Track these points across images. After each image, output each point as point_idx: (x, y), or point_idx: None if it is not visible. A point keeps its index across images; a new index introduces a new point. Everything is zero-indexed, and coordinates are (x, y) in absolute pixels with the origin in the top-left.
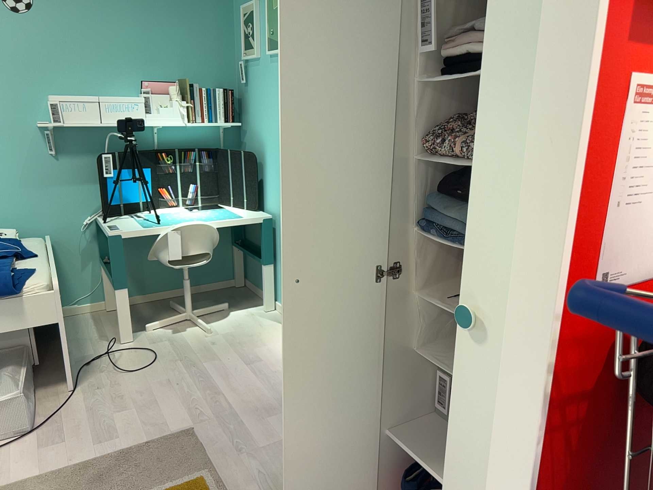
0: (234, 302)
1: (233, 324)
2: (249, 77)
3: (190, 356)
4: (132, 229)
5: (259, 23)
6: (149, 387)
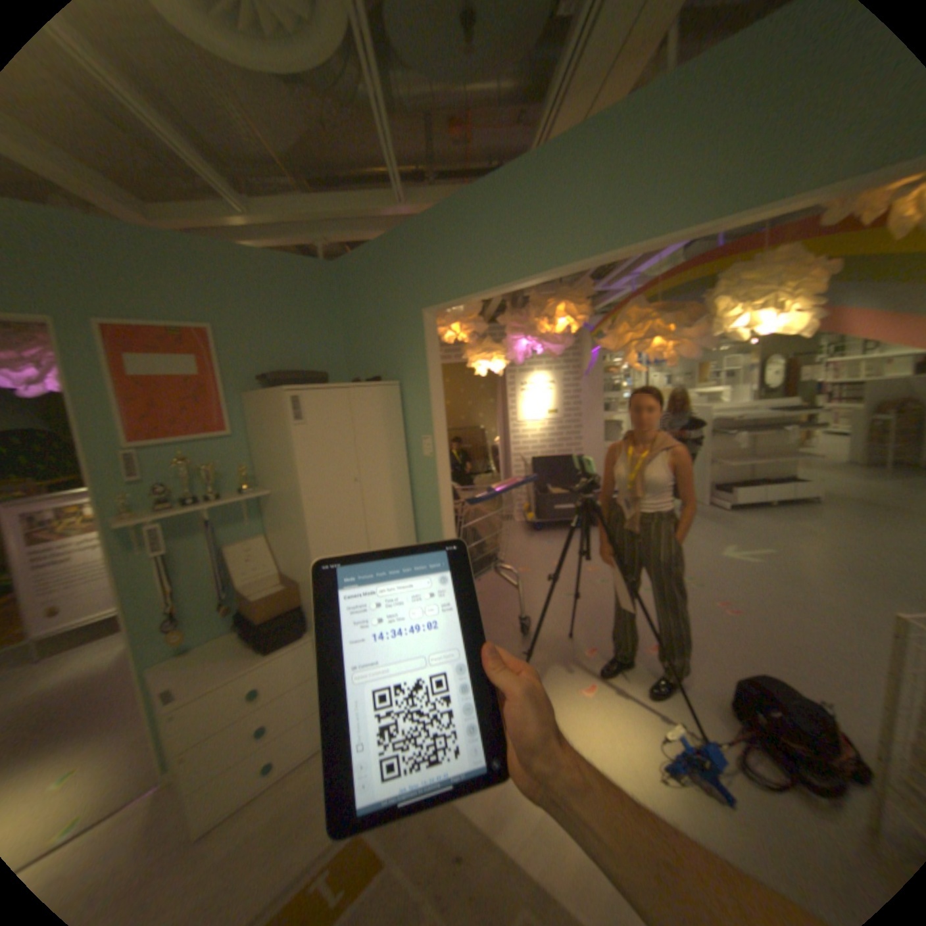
0: None
1: None
2: None
3: None
4: None
5: None
6: None
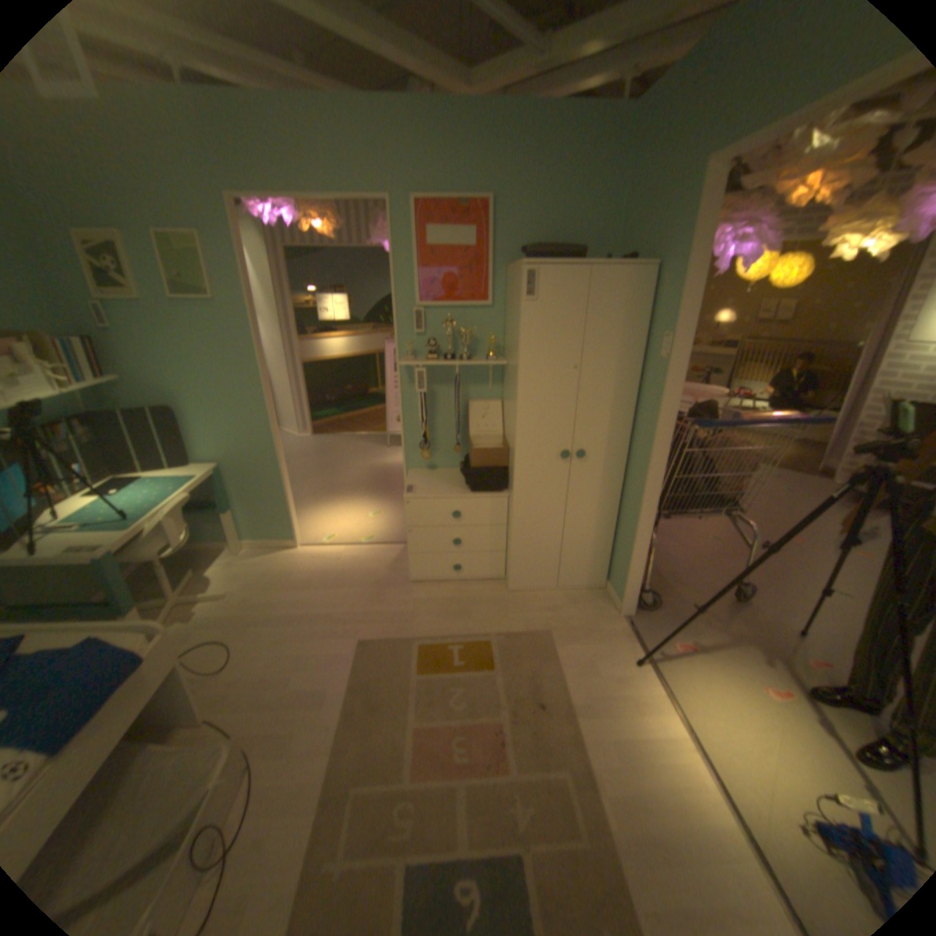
0: (184, 569)
1: (227, 580)
2: (111, 322)
3: (247, 621)
4: (111, 540)
5: (130, 260)
6: (267, 659)
